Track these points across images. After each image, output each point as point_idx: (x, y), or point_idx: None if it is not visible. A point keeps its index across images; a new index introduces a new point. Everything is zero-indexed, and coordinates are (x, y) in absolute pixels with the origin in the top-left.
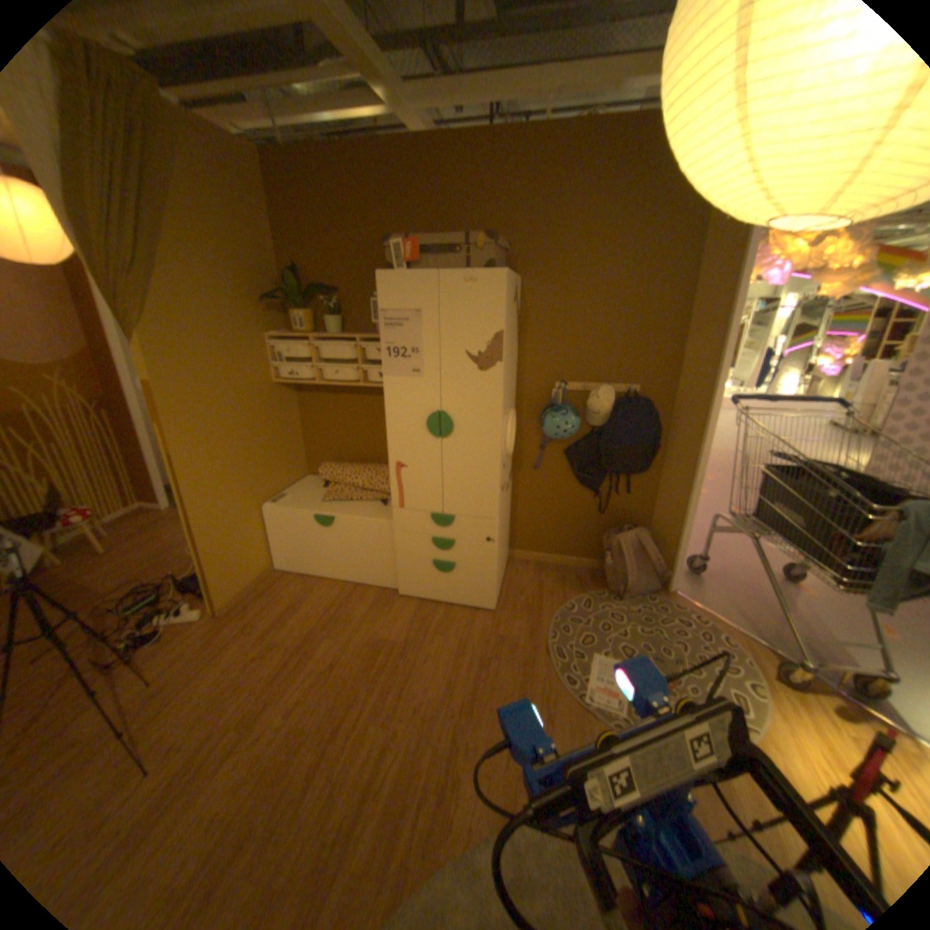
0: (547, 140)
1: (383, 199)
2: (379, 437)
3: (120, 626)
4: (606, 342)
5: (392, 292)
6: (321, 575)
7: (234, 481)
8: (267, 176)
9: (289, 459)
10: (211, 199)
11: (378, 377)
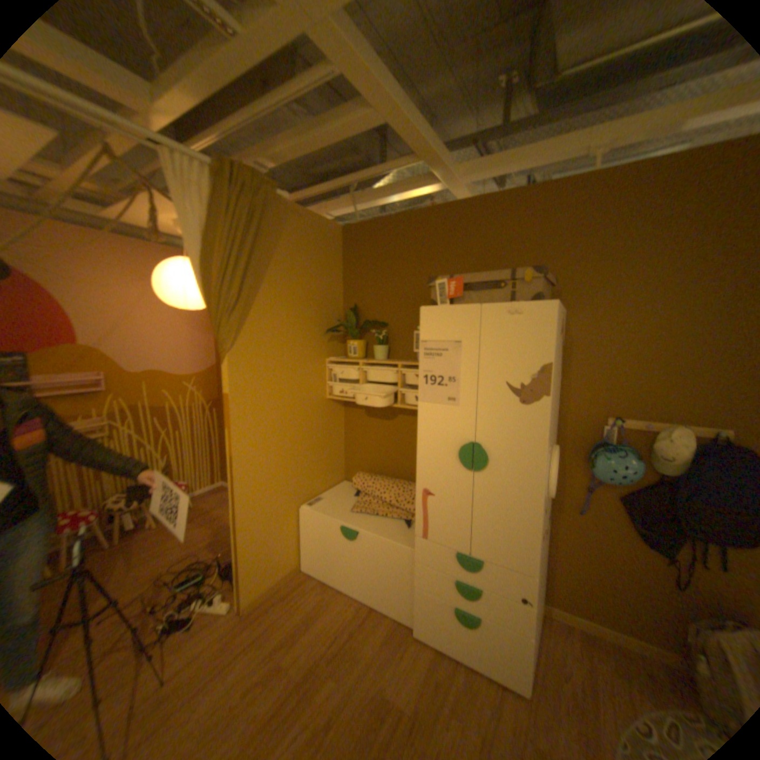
0: (598, 184)
1: (433, 250)
2: (411, 454)
3: (169, 603)
4: (680, 376)
5: (434, 323)
6: (340, 588)
7: (280, 482)
8: (345, 243)
9: (331, 464)
10: (302, 260)
11: (414, 399)
